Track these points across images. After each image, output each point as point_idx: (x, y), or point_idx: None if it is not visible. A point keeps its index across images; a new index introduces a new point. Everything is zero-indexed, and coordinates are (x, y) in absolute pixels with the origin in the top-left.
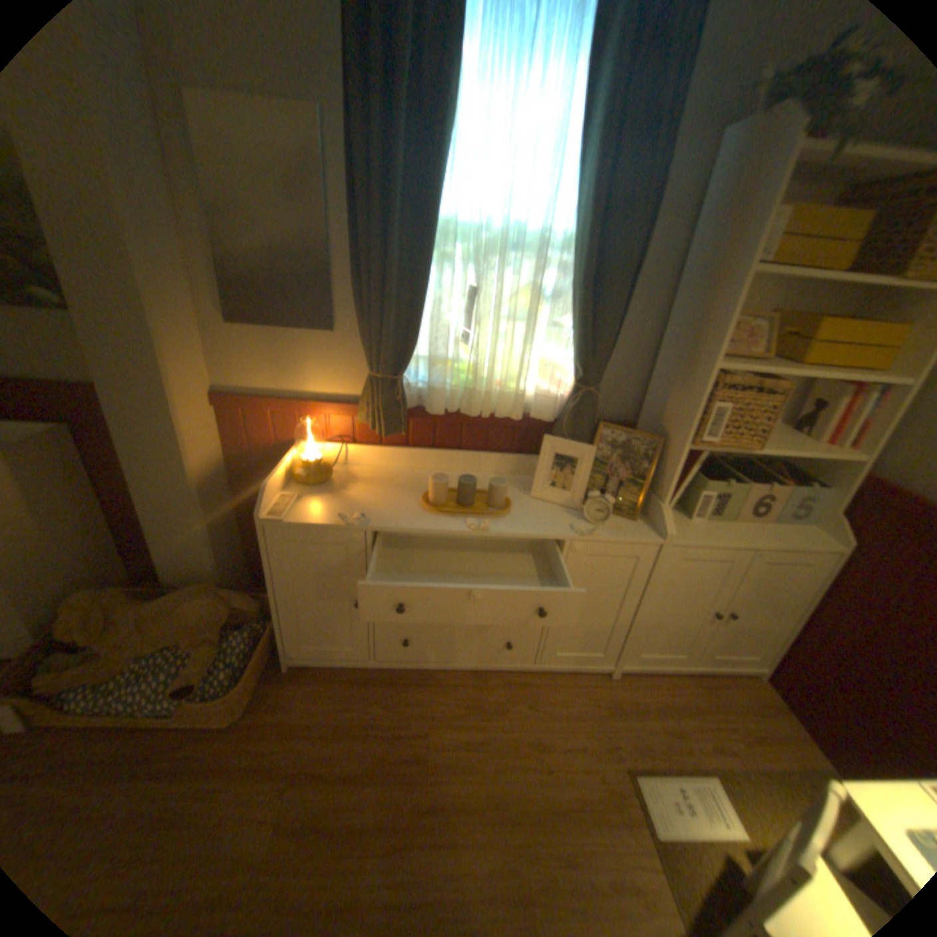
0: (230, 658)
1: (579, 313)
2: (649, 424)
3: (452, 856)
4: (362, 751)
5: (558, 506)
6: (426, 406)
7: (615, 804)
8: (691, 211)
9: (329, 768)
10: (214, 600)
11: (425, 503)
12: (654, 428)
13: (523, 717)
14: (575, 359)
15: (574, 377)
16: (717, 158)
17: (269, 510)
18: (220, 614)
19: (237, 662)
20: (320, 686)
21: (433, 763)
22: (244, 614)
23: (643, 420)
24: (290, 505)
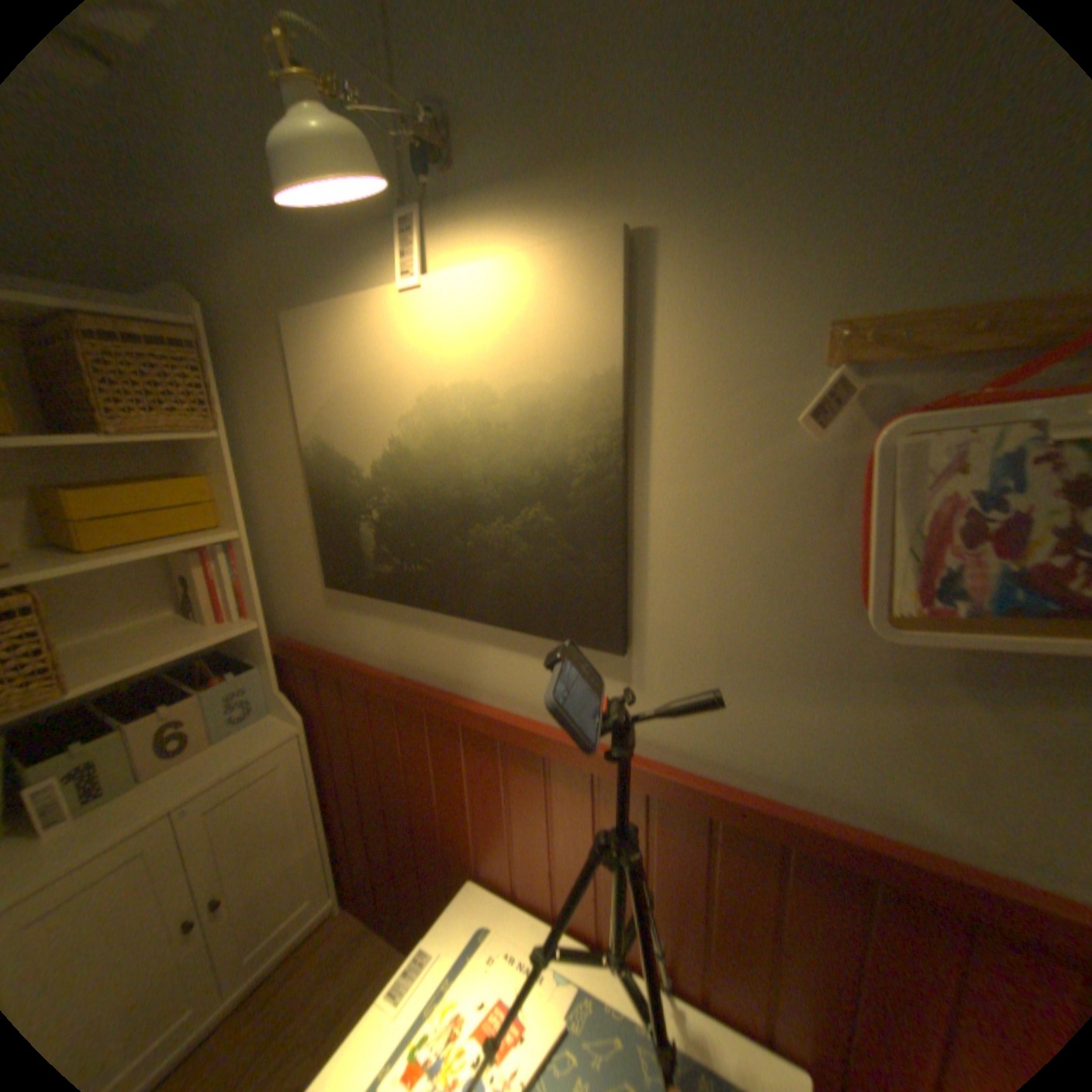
0: None
1: None
2: None
3: None
4: None
5: None
6: None
7: None
8: None
9: None
10: None
11: None
12: None
13: None
14: None
15: None
16: None
17: None
18: None
19: None
20: None
21: None
22: None
23: None
24: None
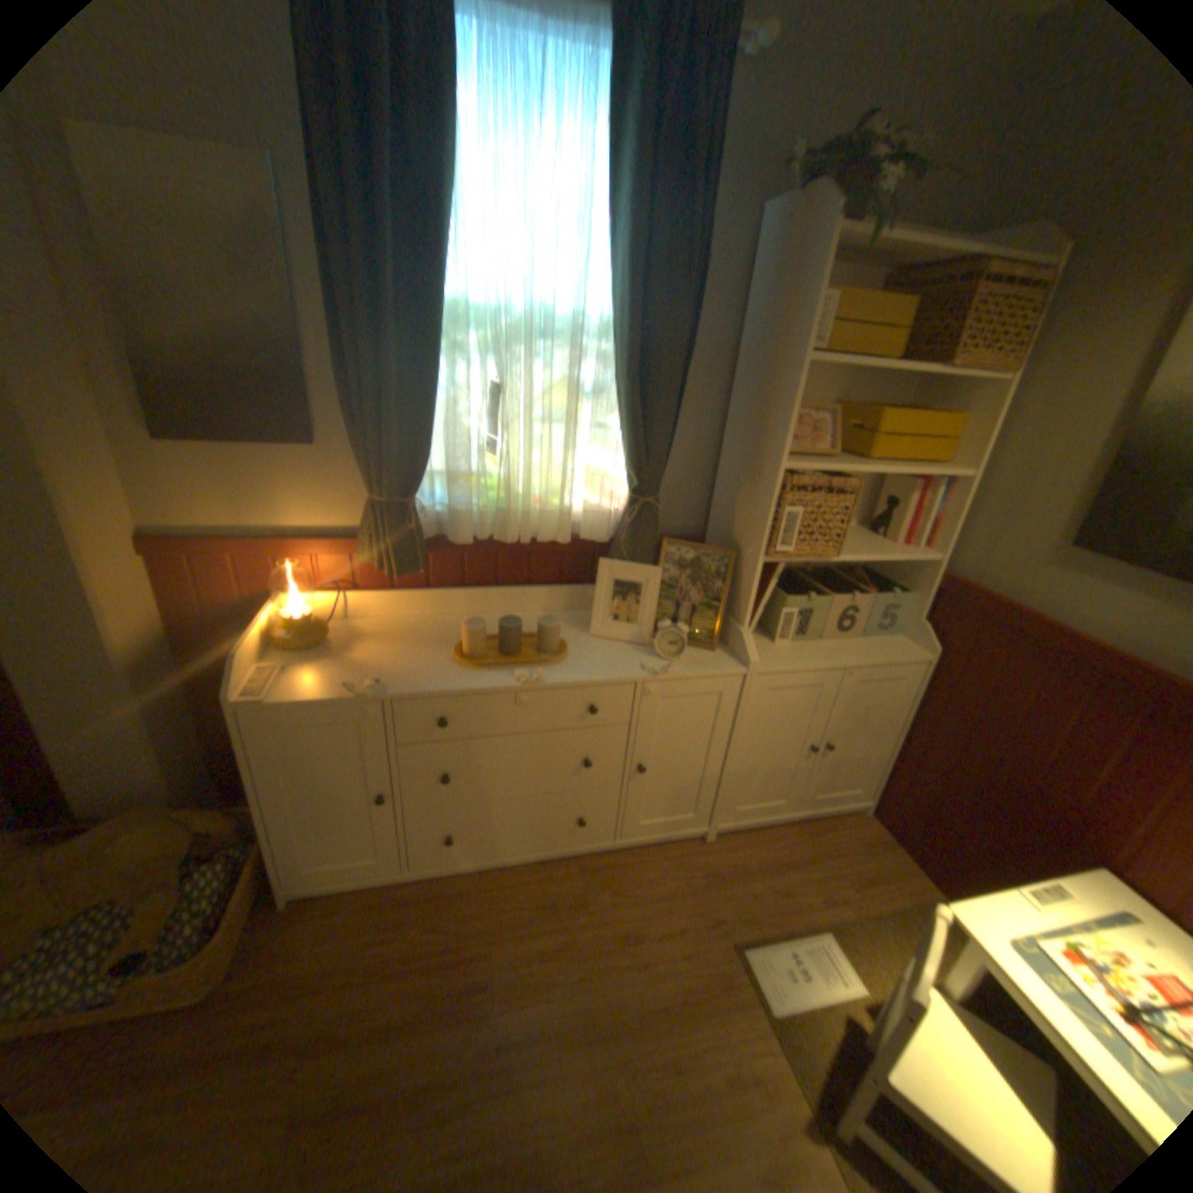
0: (200, 901)
1: (626, 412)
2: (718, 536)
3: (534, 1096)
4: (403, 990)
5: (624, 643)
6: (449, 533)
7: (722, 988)
8: (739, 293)
9: (360, 1022)
10: (167, 825)
11: (459, 656)
12: (724, 541)
13: (606, 906)
14: (627, 466)
15: (628, 487)
16: (760, 235)
17: (242, 689)
18: (179, 843)
19: (210, 906)
20: (335, 918)
21: (500, 986)
22: (215, 838)
23: (711, 532)
24: (273, 679)
